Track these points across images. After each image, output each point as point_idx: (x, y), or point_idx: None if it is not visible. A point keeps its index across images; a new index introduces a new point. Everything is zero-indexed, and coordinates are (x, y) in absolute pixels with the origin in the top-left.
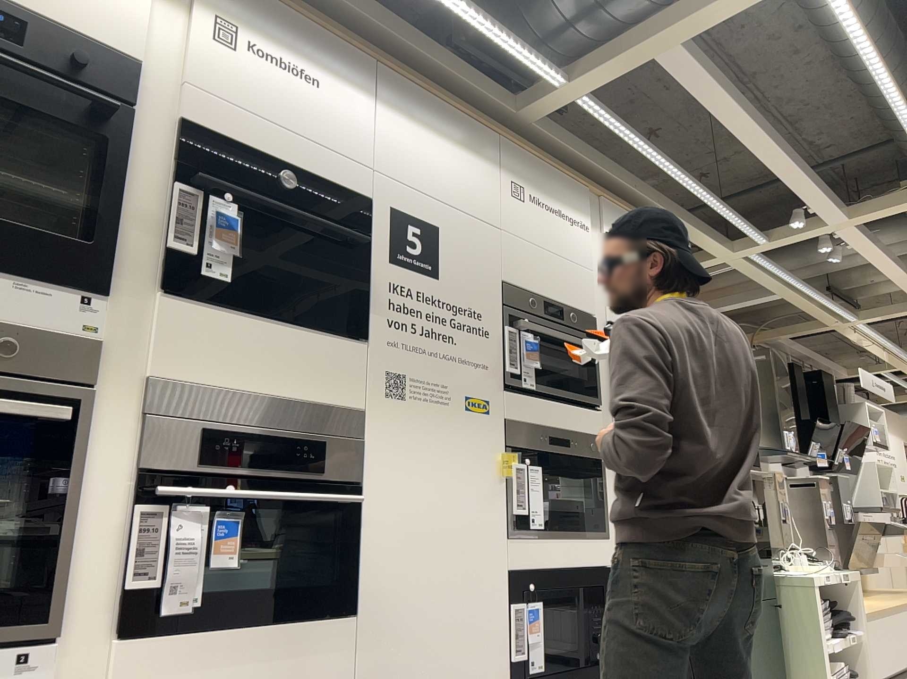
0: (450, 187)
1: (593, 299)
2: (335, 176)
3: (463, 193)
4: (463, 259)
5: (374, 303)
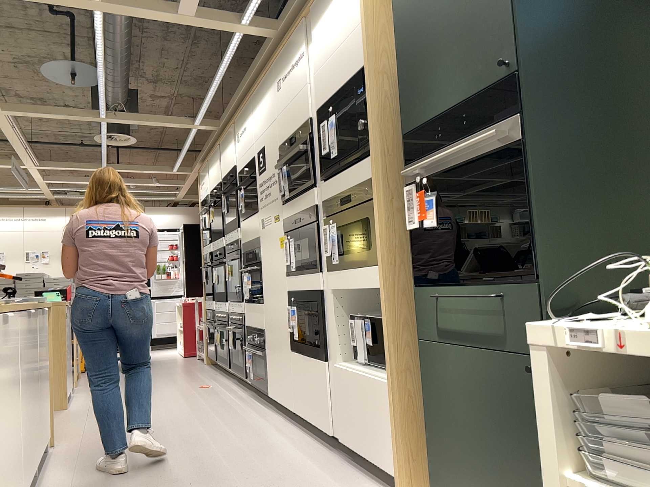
0: (265, 121)
1: (308, 107)
2: (249, 158)
3: (267, 119)
4: (269, 152)
5: (257, 196)
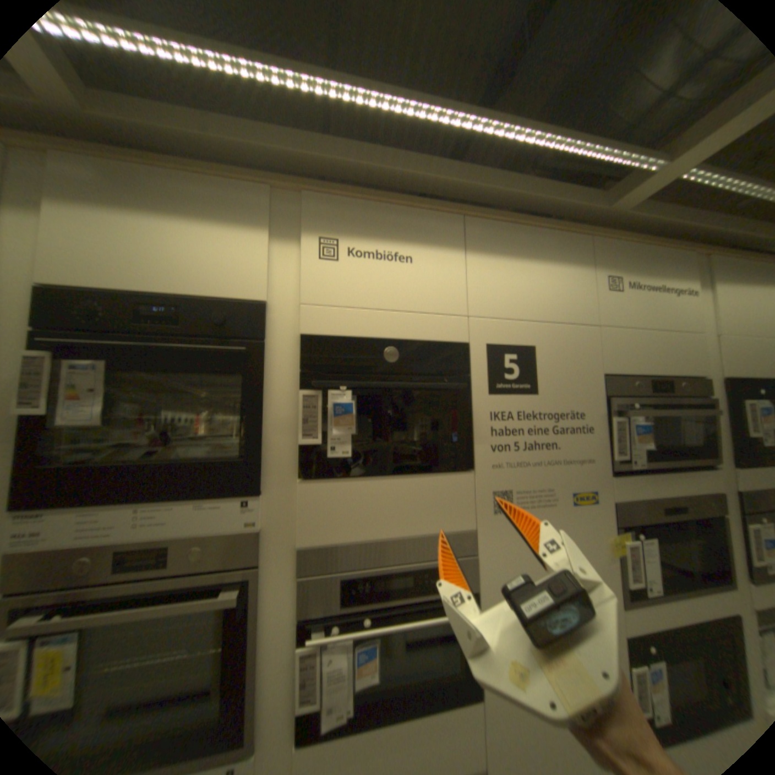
0: (543, 306)
1: (707, 362)
2: (431, 336)
3: (556, 307)
4: (560, 369)
5: (477, 436)
